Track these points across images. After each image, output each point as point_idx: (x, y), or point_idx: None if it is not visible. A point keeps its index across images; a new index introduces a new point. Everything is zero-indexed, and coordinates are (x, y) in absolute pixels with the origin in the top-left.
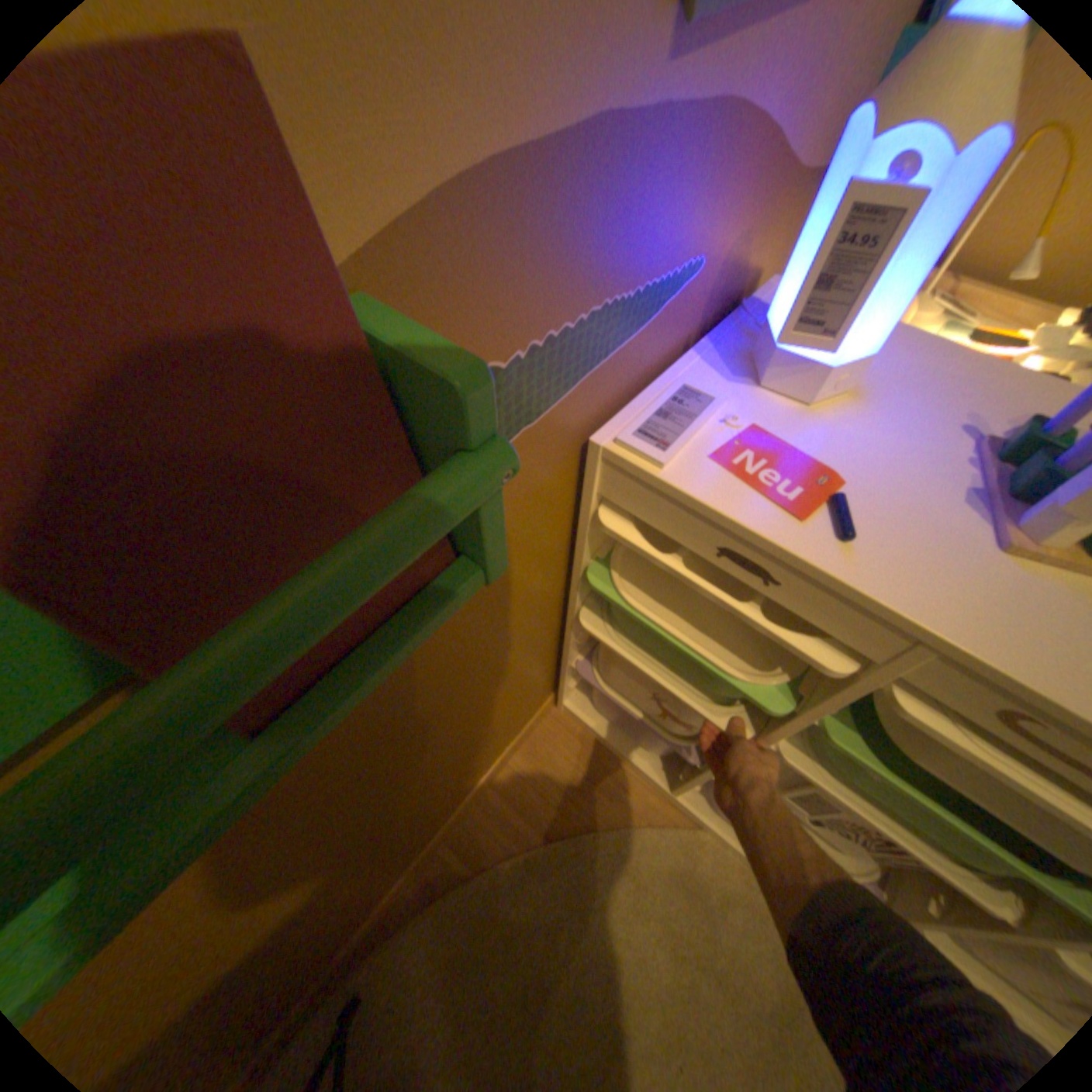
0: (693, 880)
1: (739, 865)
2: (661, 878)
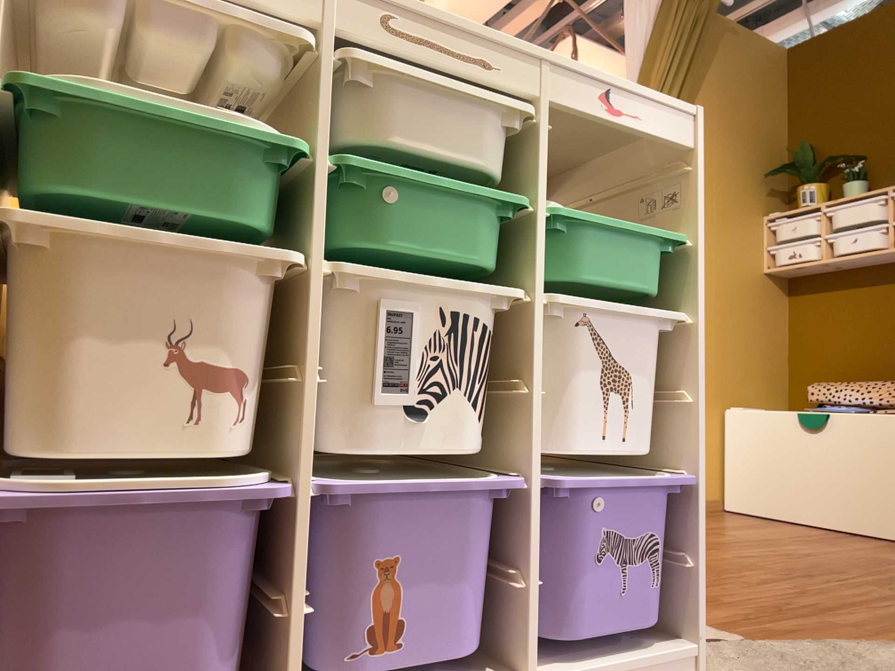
0: None
1: None
2: None
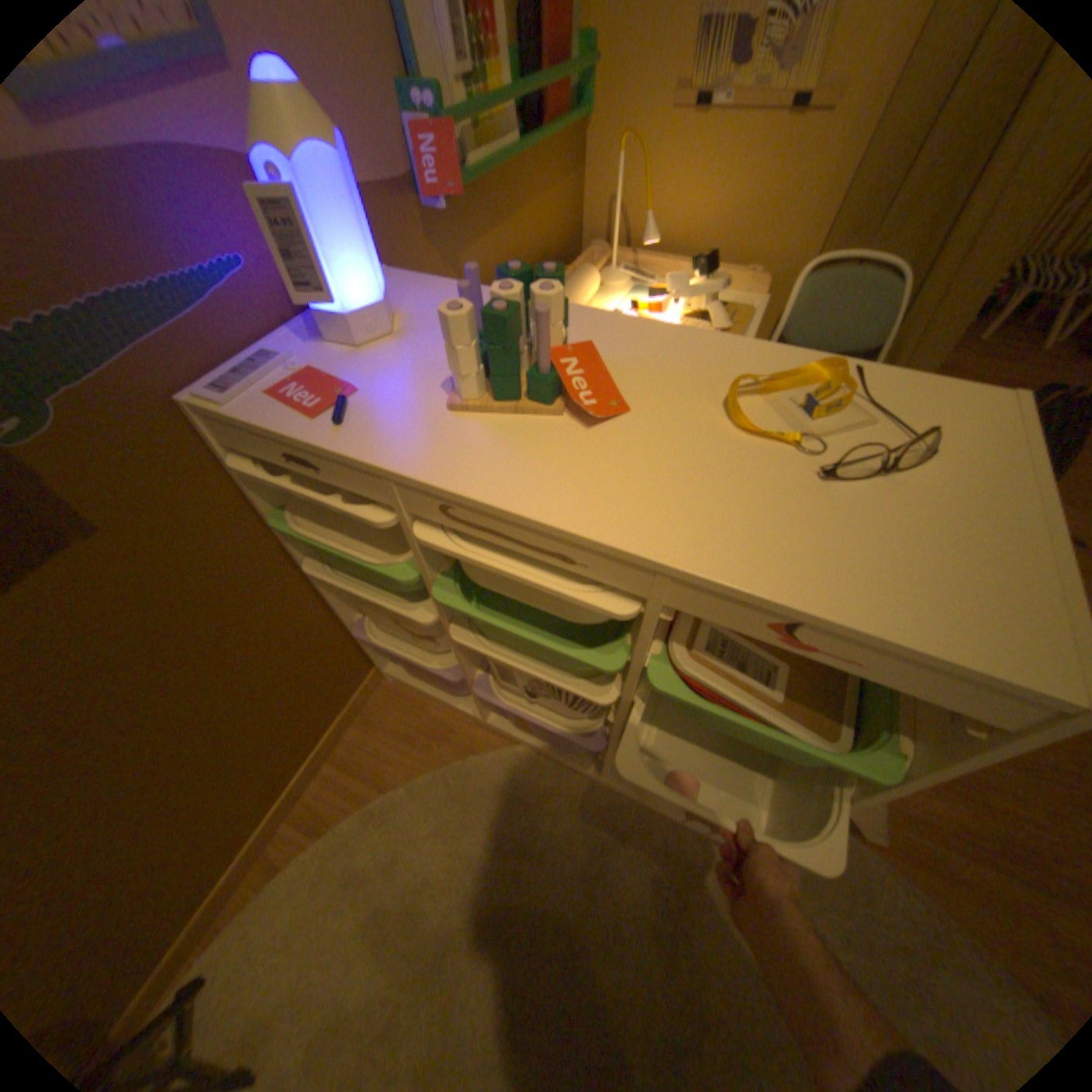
0: (512, 787)
1: (550, 764)
2: (483, 793)
